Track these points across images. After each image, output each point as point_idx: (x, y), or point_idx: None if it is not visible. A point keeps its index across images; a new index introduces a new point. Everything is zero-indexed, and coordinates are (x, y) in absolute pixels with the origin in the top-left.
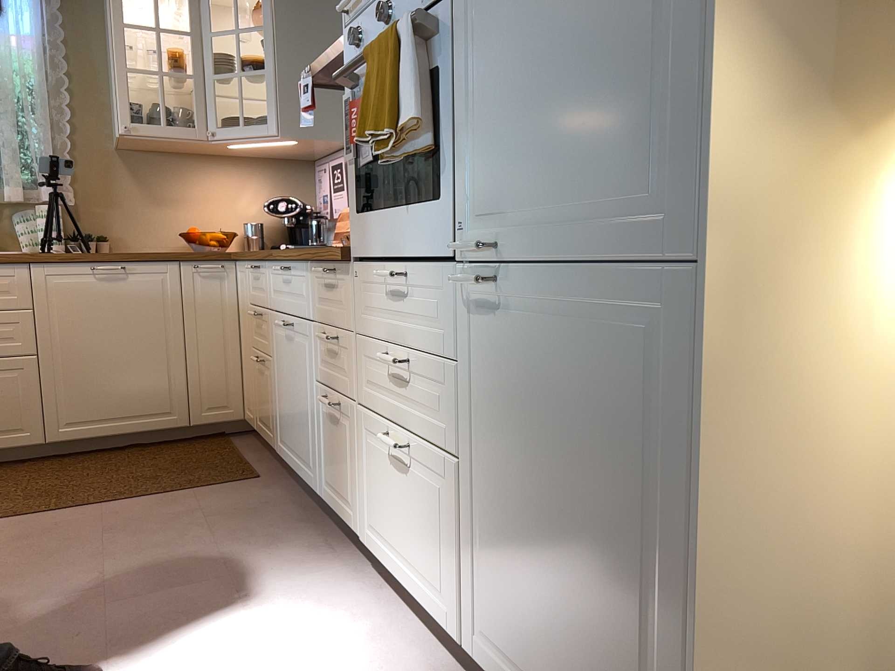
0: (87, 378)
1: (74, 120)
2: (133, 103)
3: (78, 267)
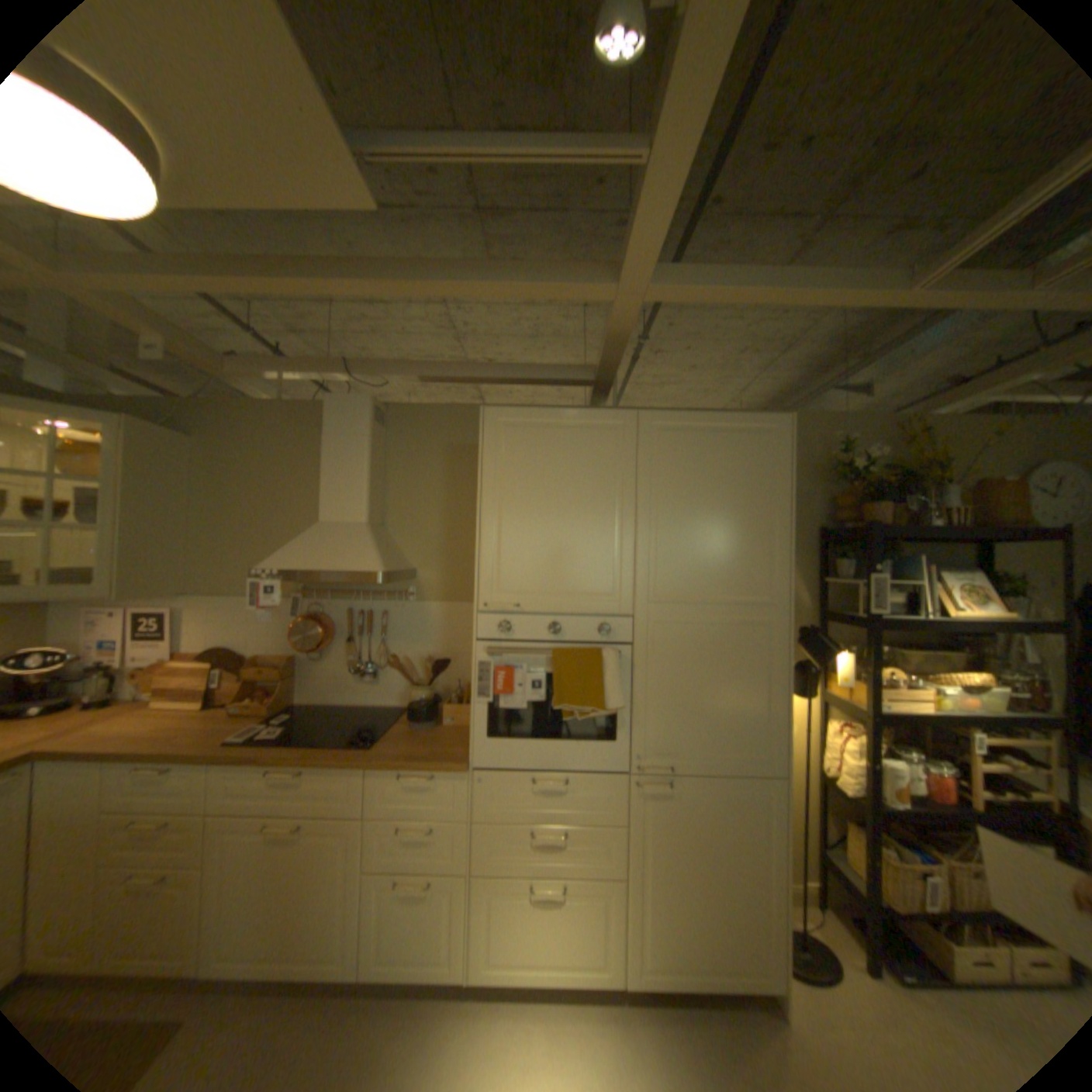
0: None
1: None
2: None
3: None
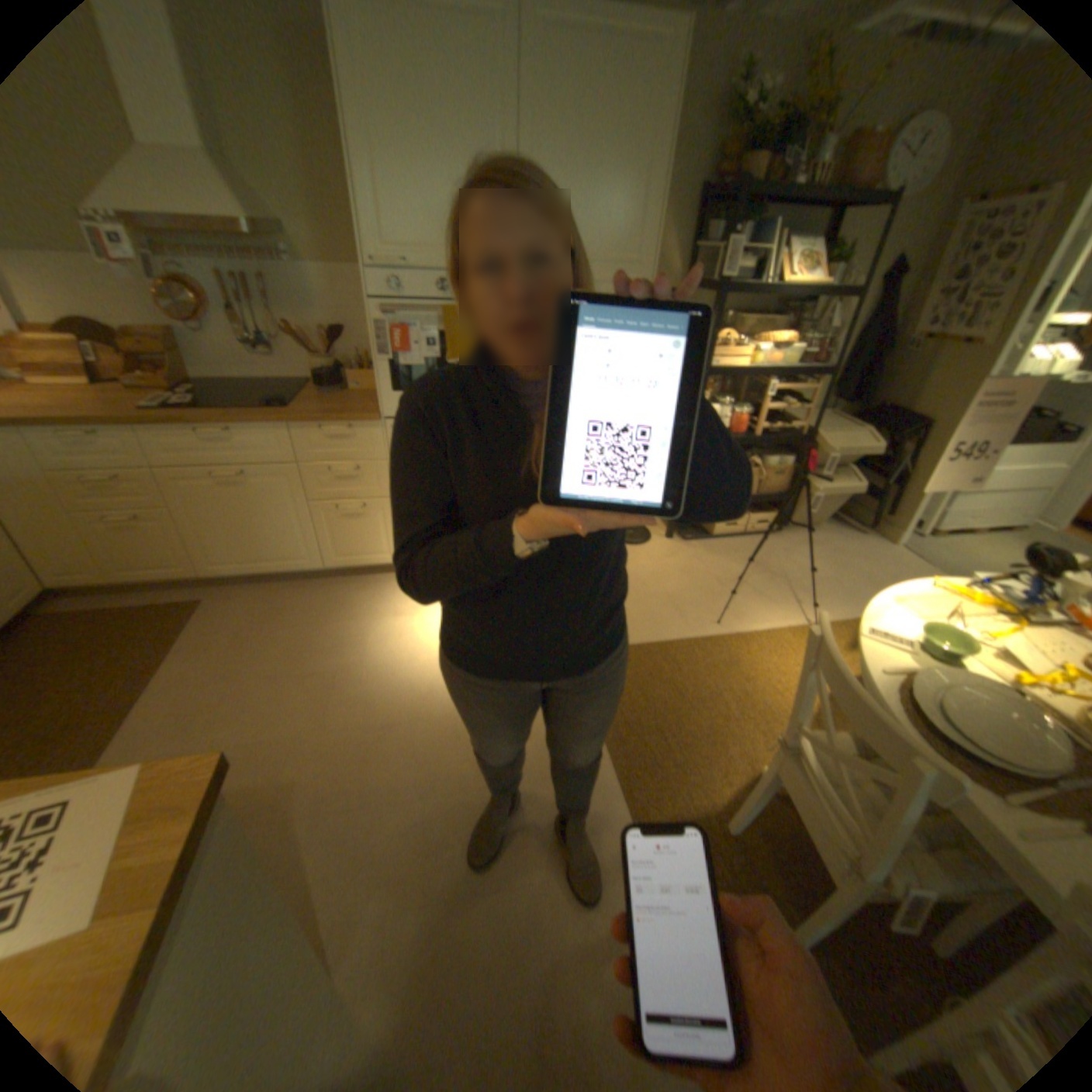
0: None
1: None
2: None
3: None
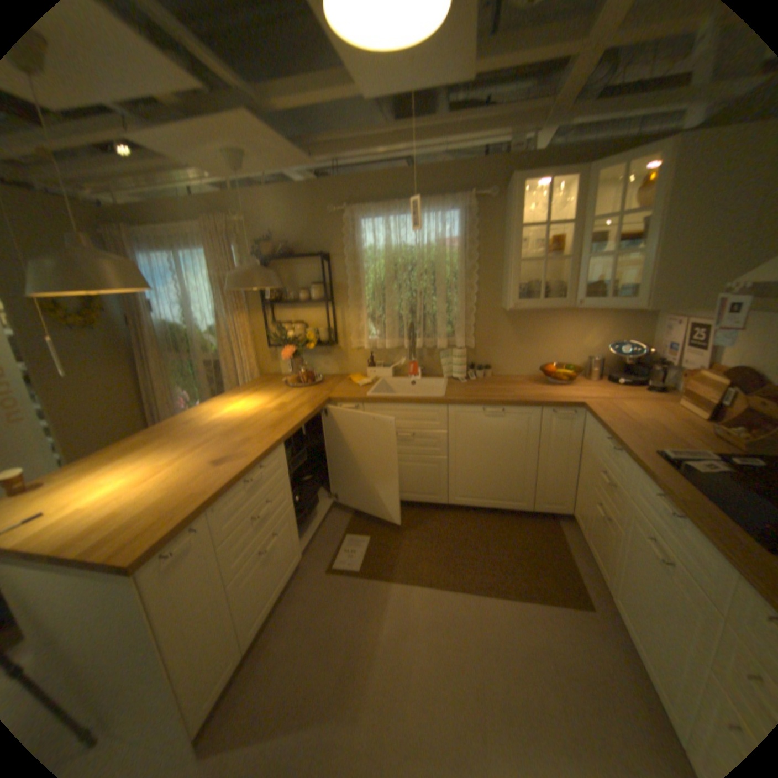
0: (473, 474)
1: (477, 290)
2: (520, 284)
3: (475, 408)
